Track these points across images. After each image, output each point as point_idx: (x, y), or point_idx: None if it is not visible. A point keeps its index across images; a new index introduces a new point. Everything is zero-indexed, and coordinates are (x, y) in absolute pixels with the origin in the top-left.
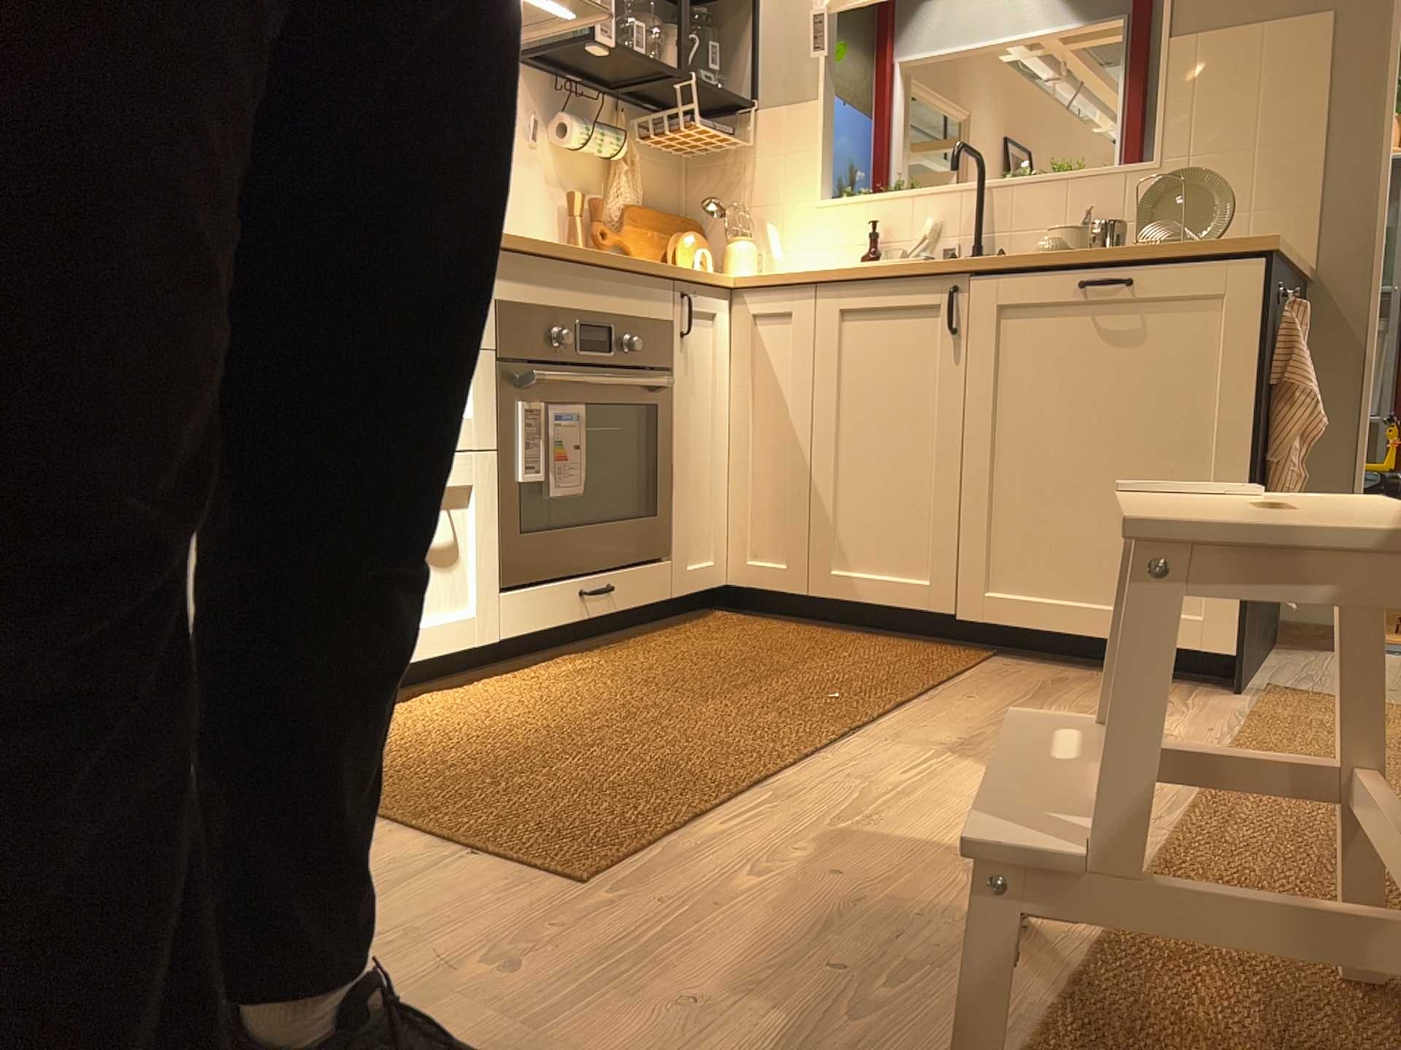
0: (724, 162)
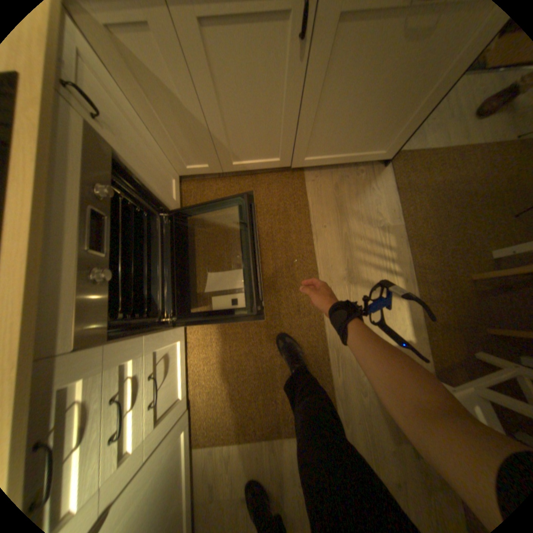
0: None
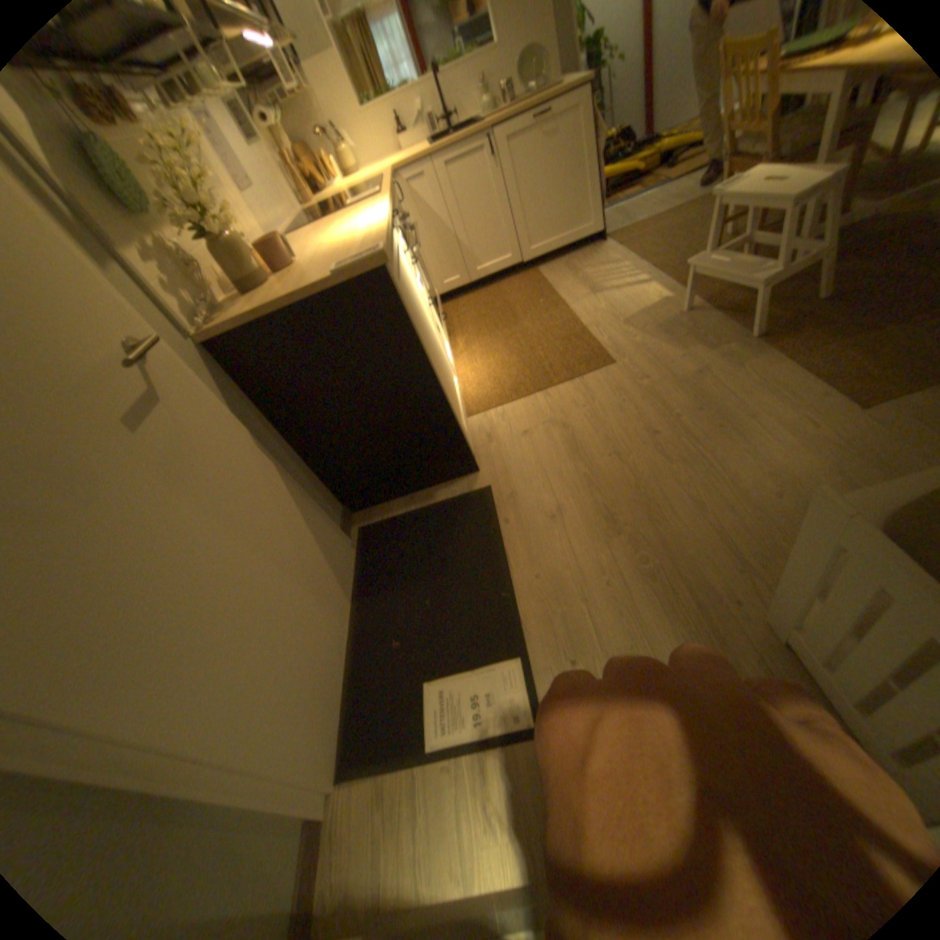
0: (296, 100)
